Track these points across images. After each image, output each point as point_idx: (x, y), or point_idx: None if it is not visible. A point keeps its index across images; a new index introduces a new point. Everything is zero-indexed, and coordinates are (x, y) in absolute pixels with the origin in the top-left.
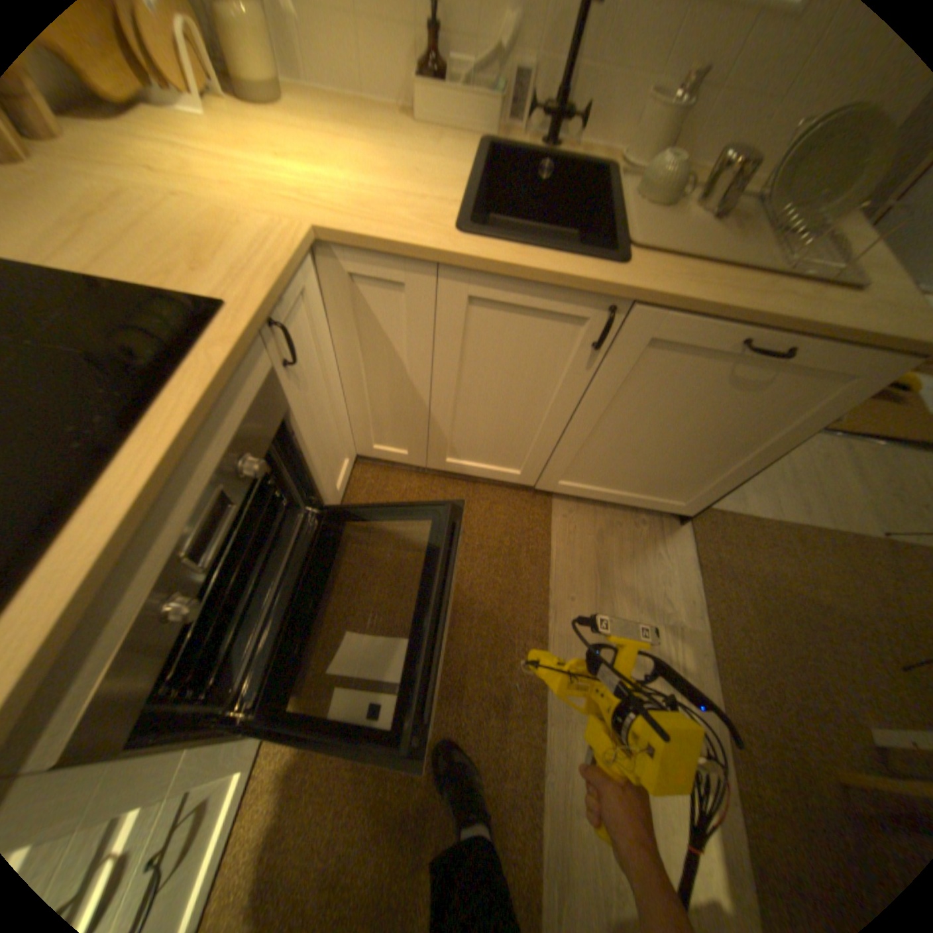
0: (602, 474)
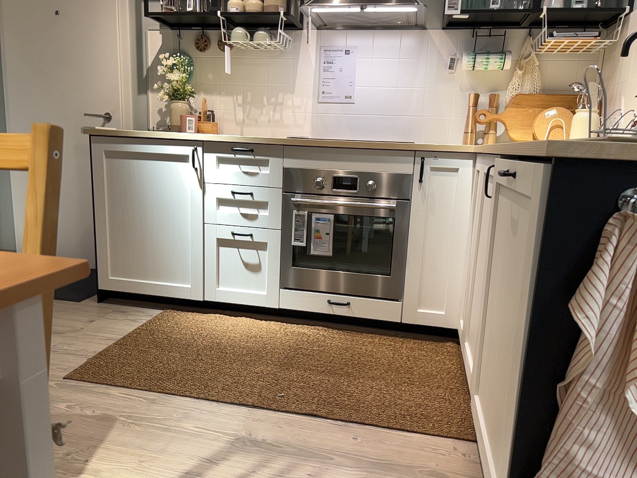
0: (491, 396)
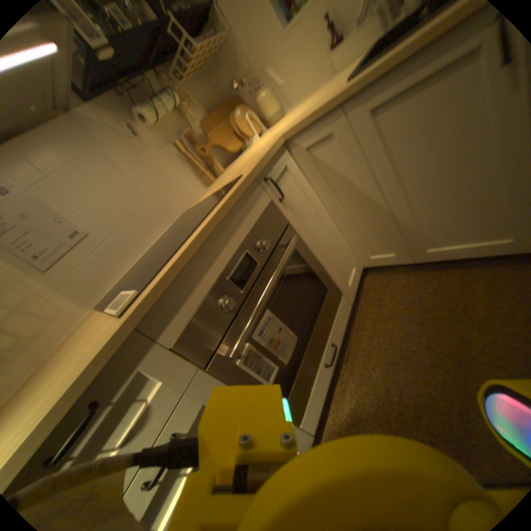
0: None
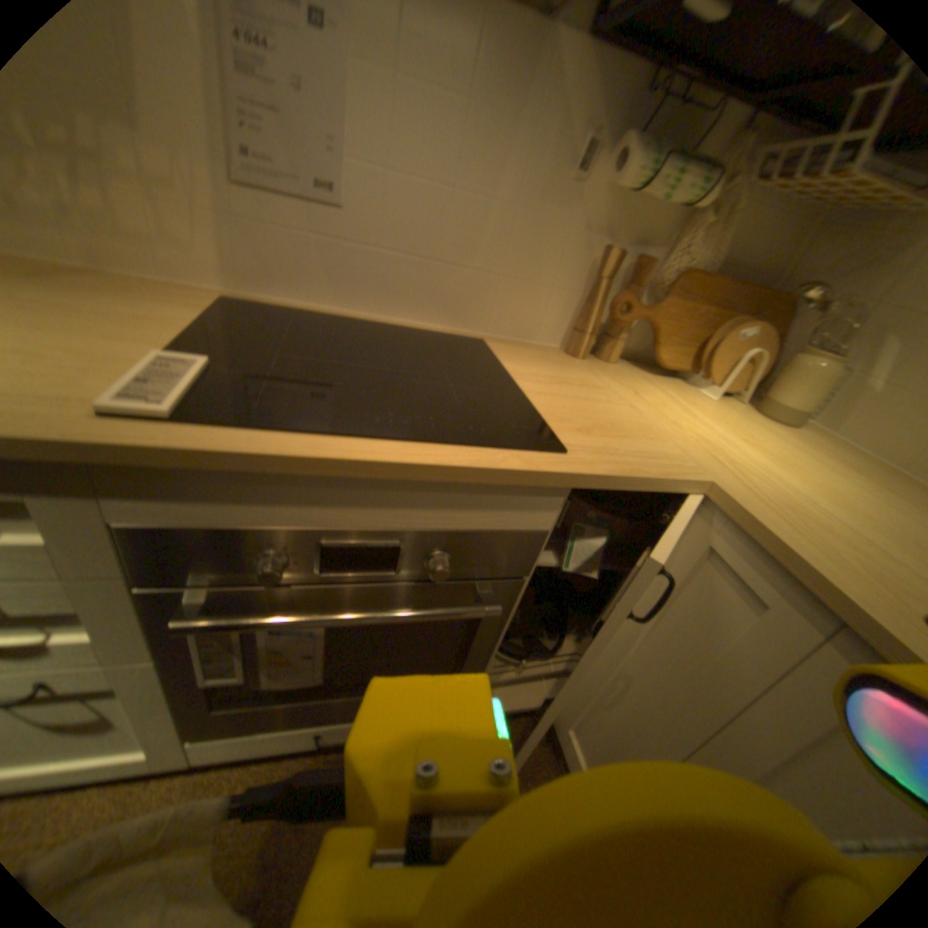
0: None
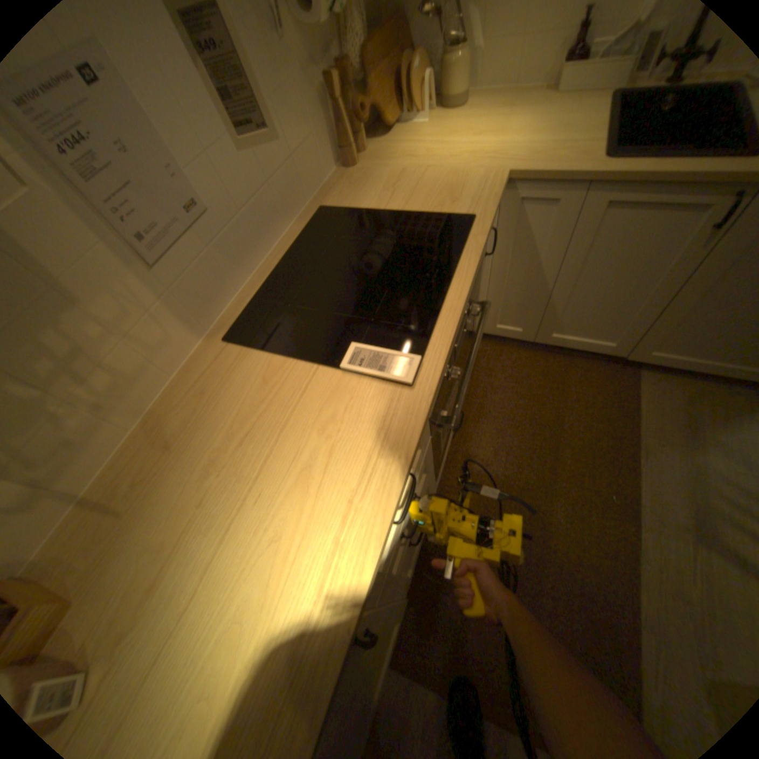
0: (699, 346)
